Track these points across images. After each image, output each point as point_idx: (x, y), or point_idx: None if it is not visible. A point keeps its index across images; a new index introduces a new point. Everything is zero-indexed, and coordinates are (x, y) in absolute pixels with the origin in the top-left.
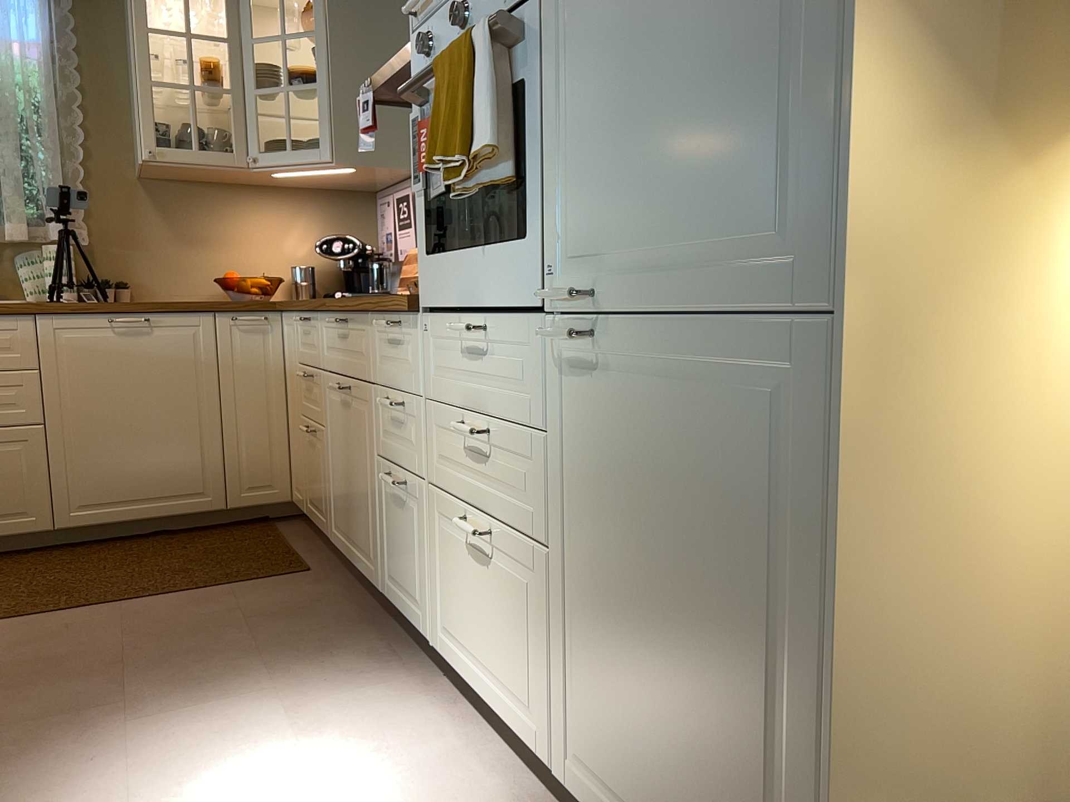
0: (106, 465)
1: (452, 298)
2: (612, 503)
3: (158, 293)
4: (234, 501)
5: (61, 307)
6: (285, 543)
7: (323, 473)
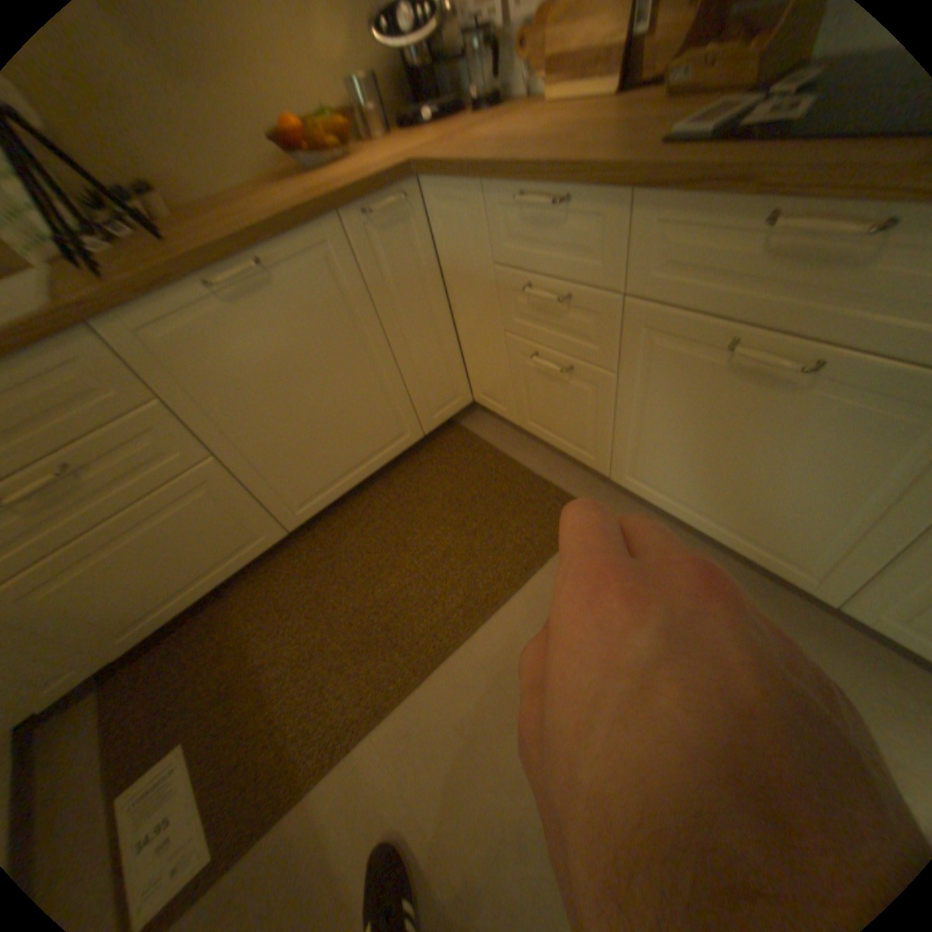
0: (303, 458)
1: None
2: None
3: (195, 185)
4: (428, 427)
5: (119, 292)
6: (512, 463)
7: (594, 417)
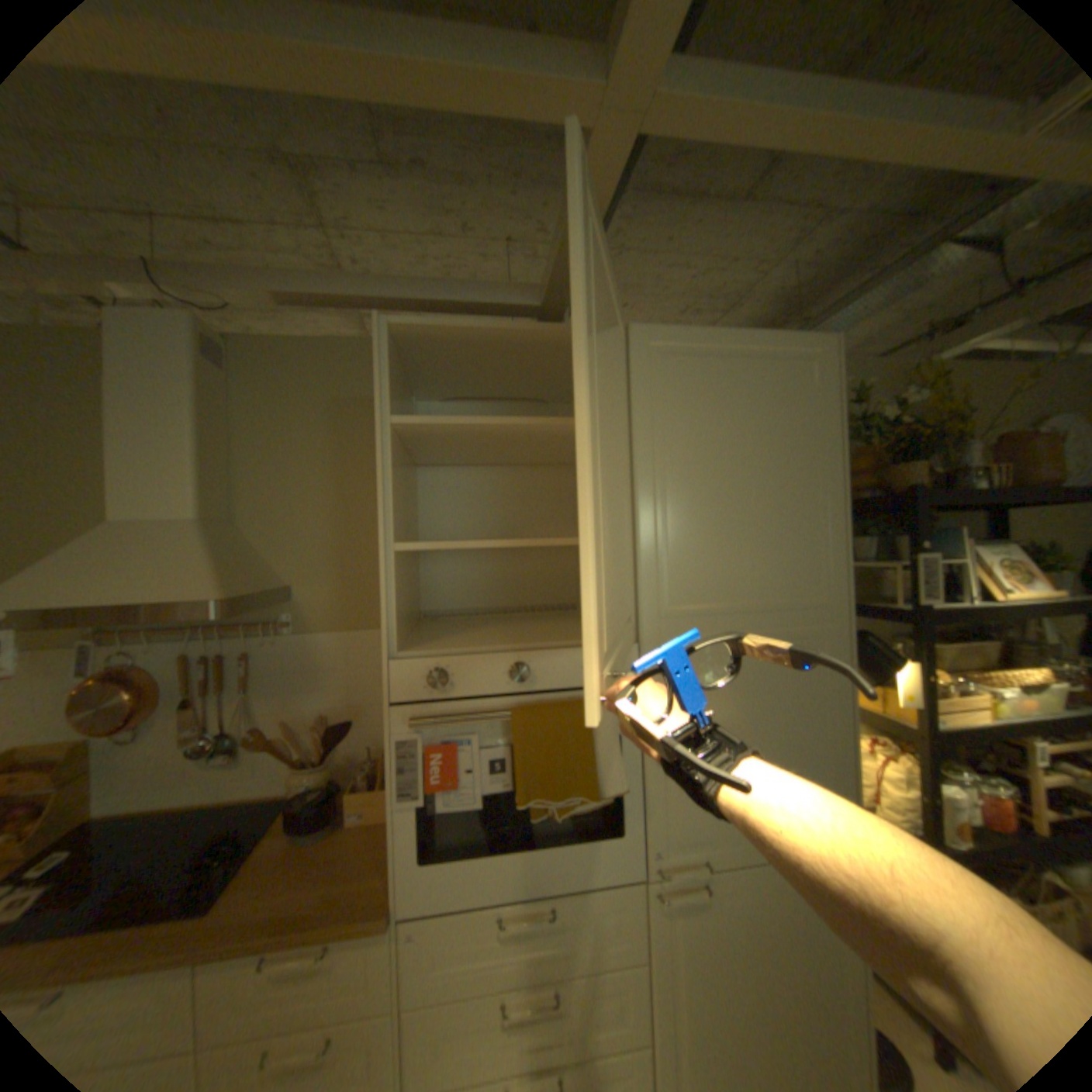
0: None
1: (478, 900)
2: (718, 983)
3: None
4: None
5: None
6: None
7: None
